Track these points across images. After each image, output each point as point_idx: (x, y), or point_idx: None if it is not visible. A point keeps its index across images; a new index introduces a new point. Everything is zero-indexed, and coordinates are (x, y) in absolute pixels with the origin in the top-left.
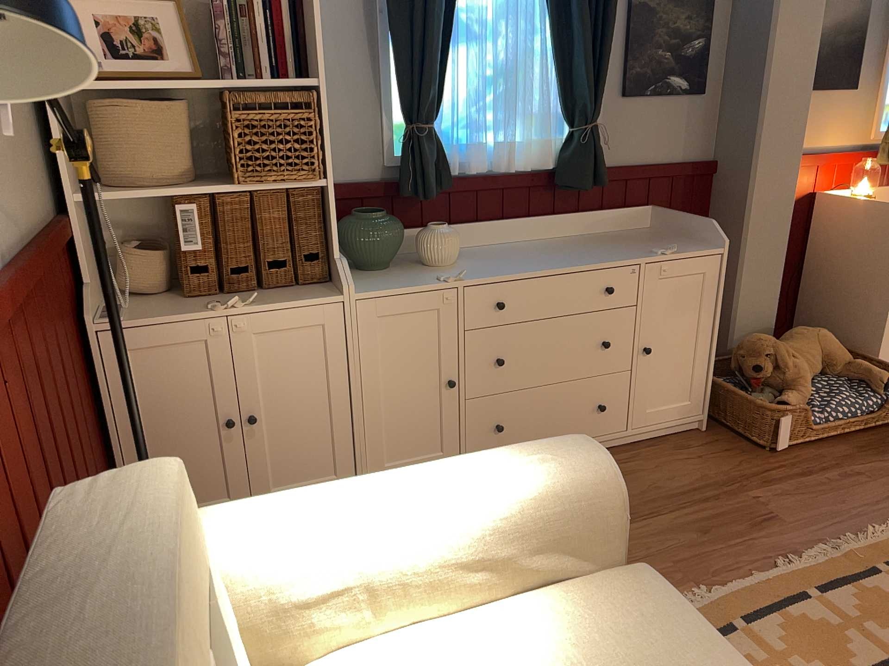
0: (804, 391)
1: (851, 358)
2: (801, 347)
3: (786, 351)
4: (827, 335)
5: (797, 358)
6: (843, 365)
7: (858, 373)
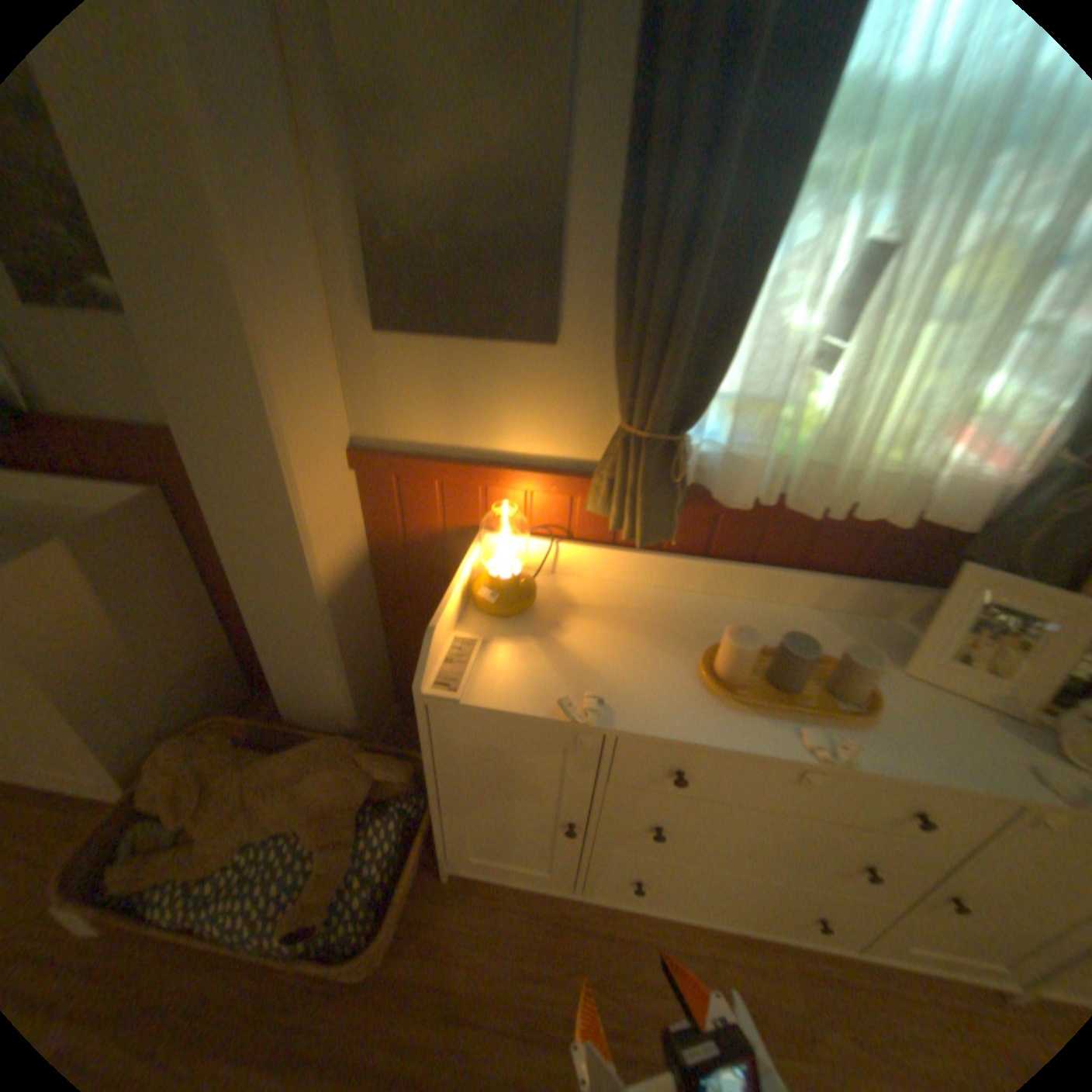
0: (206, 858)
1: (348, 837)
2: (262, 785)
3: (202, 788)
4: (320, 785)
5: (236, 802)
6: (331, 841)
7: (313, 876)
